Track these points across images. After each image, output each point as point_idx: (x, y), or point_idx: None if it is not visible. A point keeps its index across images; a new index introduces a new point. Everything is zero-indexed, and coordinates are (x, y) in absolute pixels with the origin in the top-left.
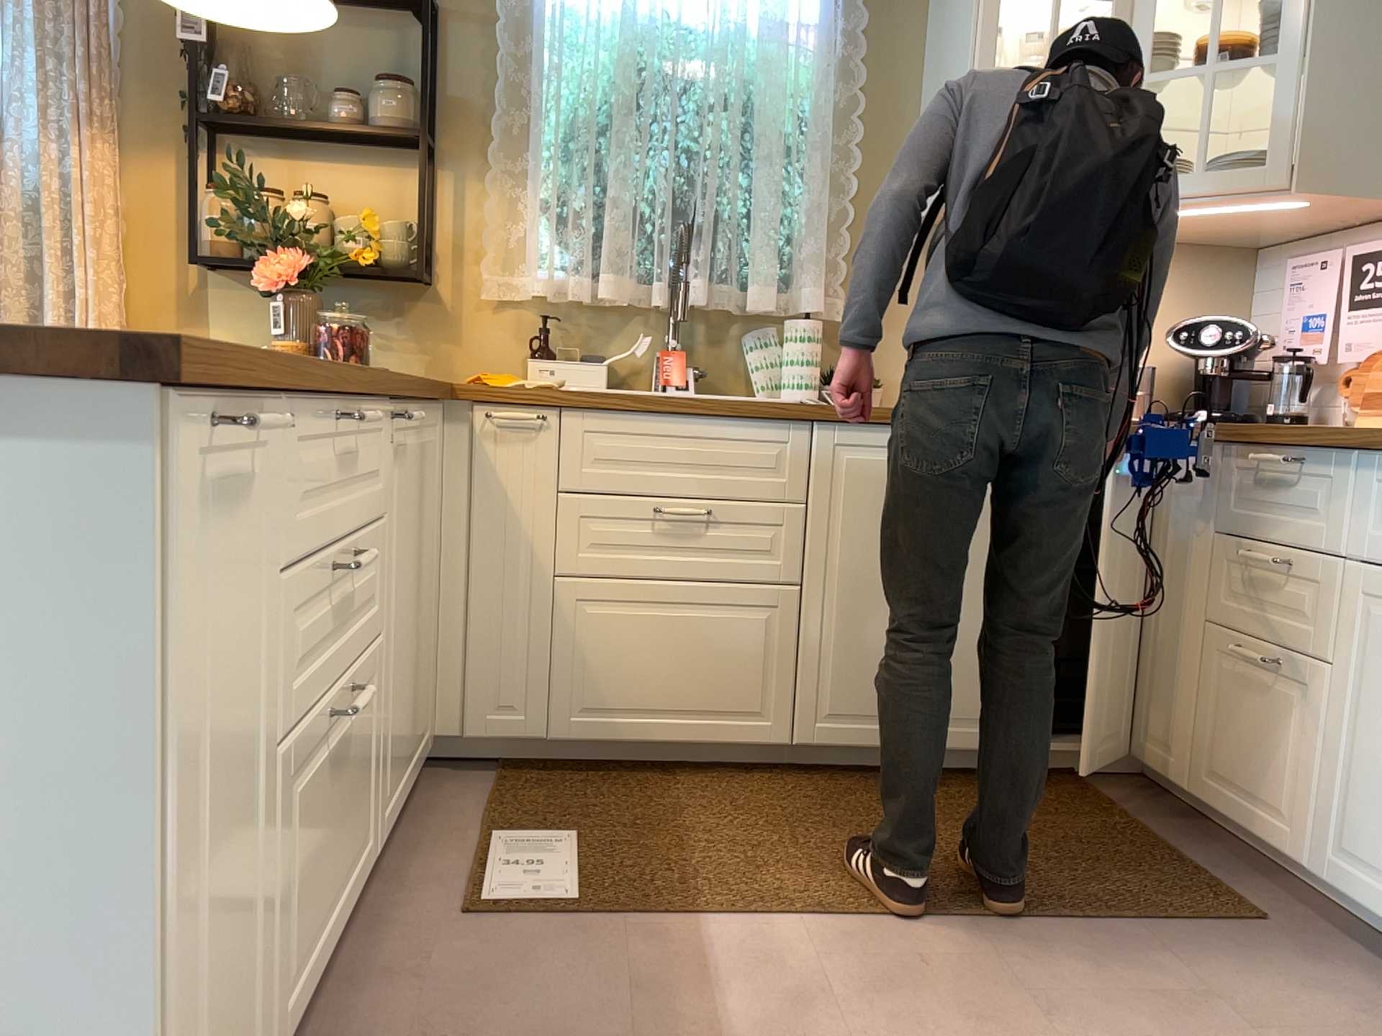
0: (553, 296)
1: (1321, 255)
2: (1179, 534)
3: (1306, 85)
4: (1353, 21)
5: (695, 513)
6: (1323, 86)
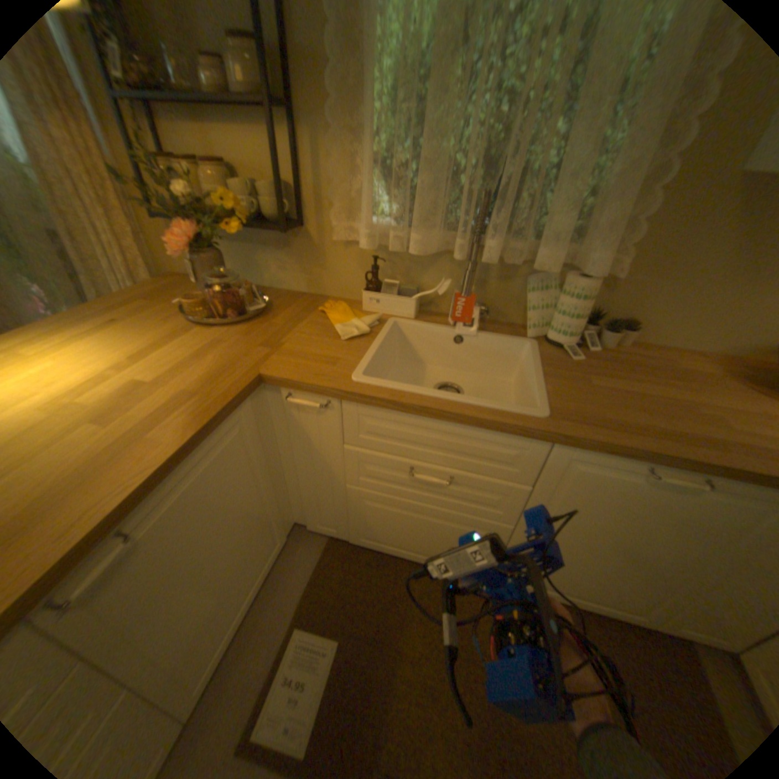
0: (379, 246)
1: None
2: None
3: None
4: None
5: (440, 483)
6: None
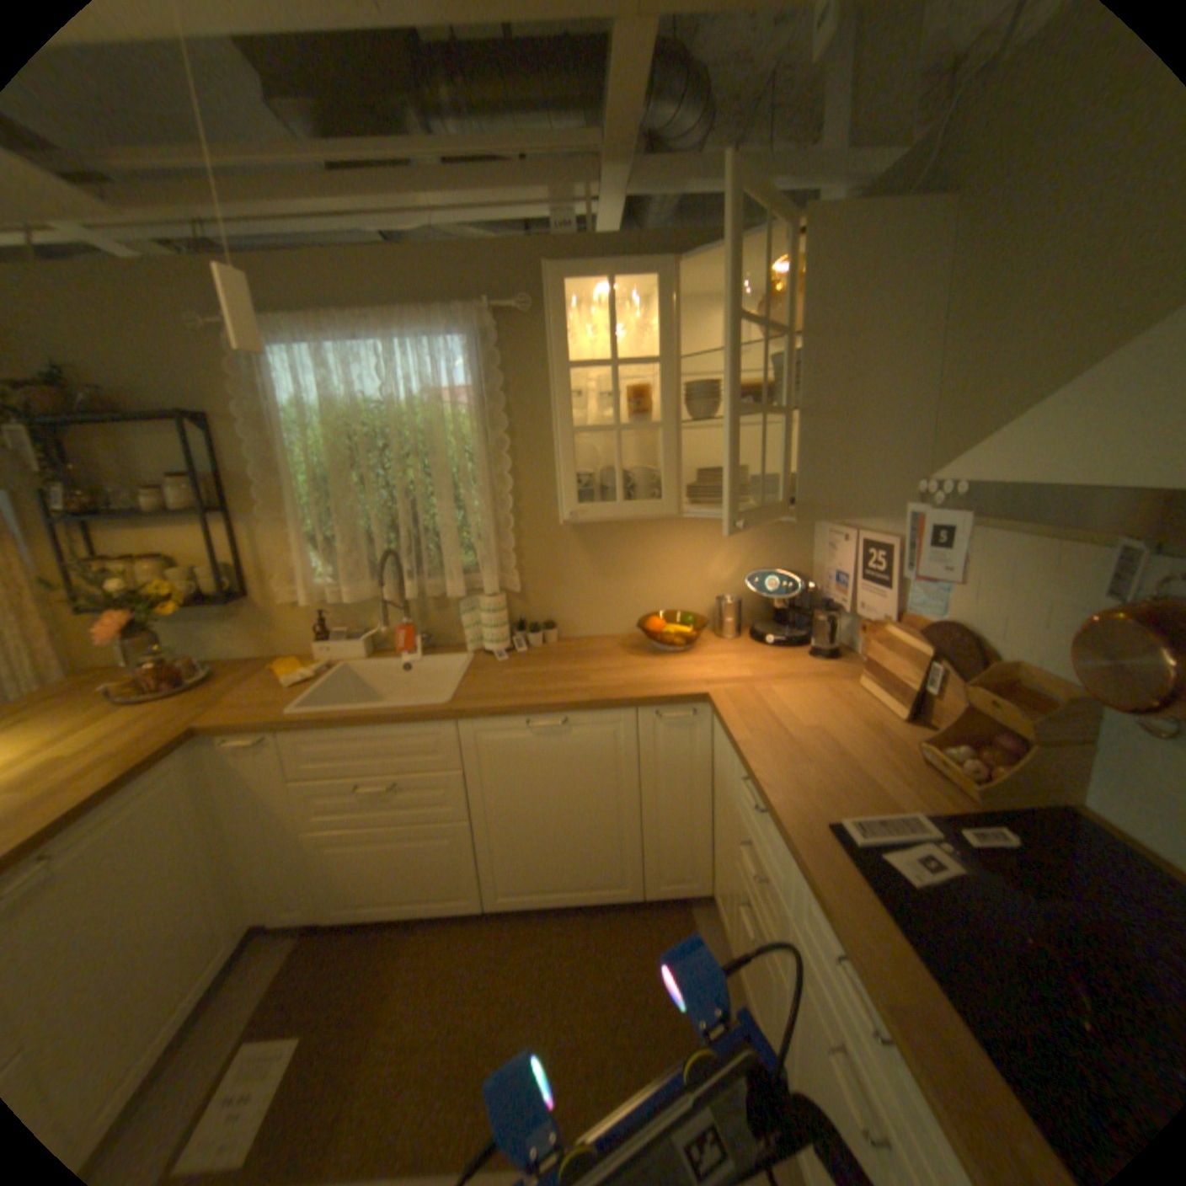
0: (316, 603)
1: (845, 529)
2: (723, 782)
3: (799, 437)
4: (836, 378)
5: (378, 793)
6: (814, 436)
